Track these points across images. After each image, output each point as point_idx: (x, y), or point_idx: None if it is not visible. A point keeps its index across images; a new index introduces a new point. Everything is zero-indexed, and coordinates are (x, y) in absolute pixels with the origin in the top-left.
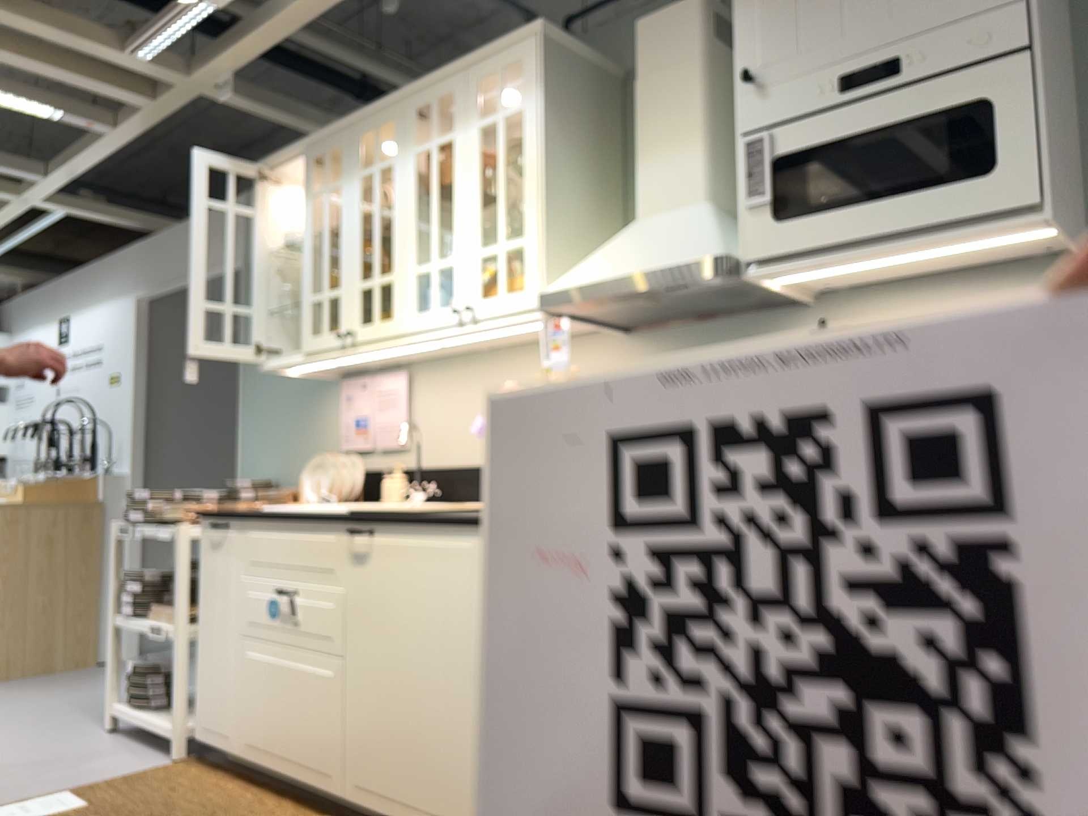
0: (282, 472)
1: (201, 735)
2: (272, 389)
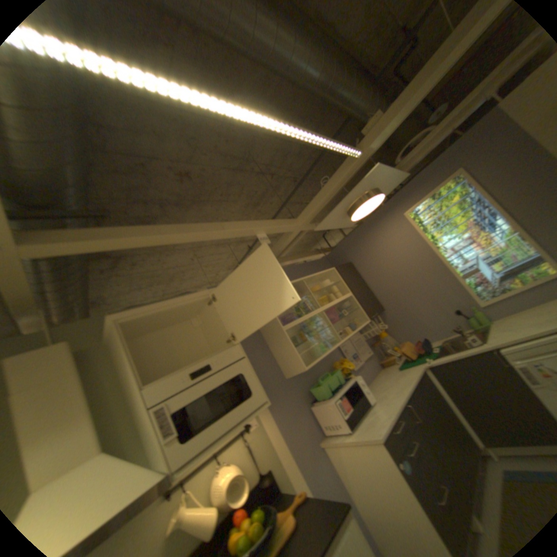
0: None
1: None
2: None
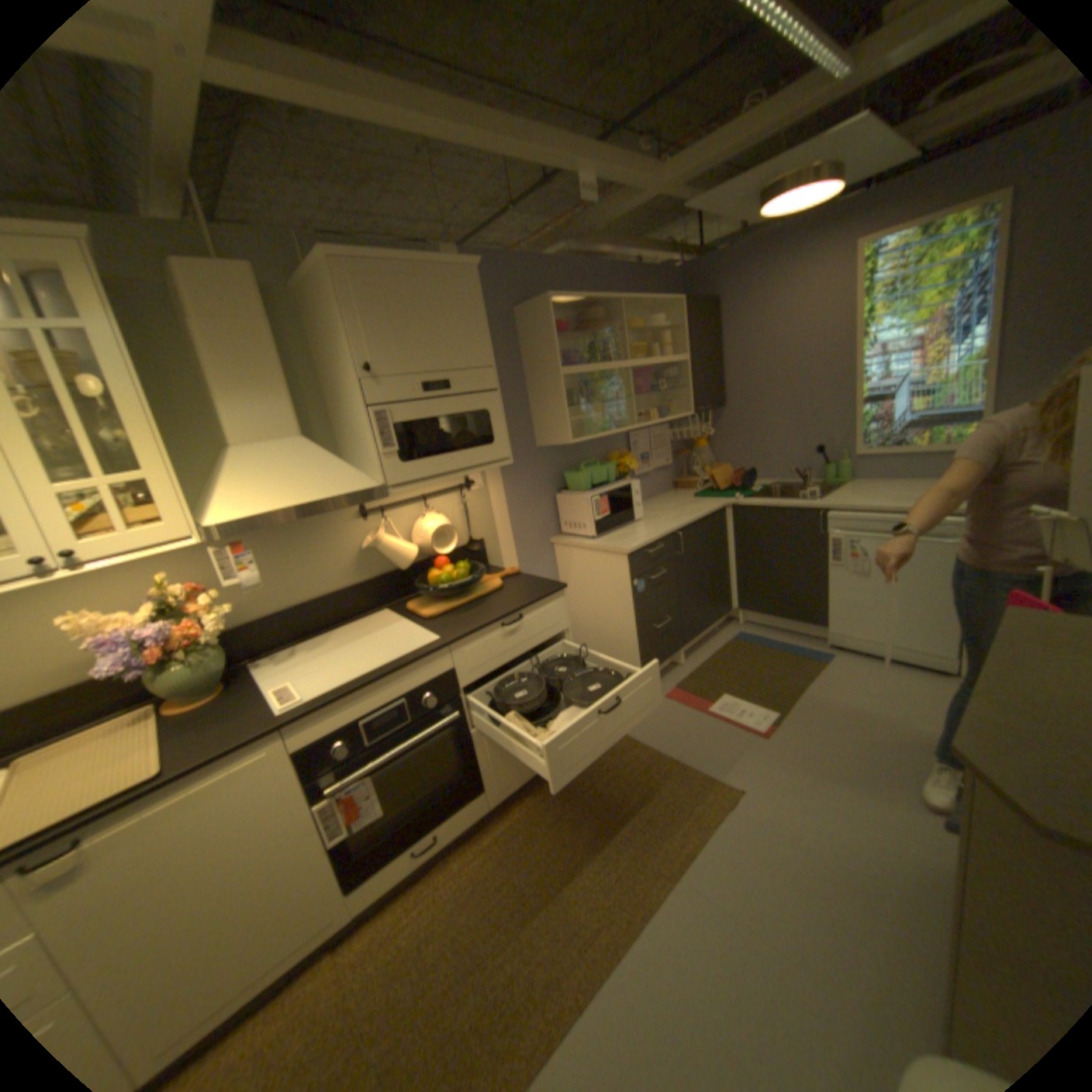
0: None
1: None
2: None
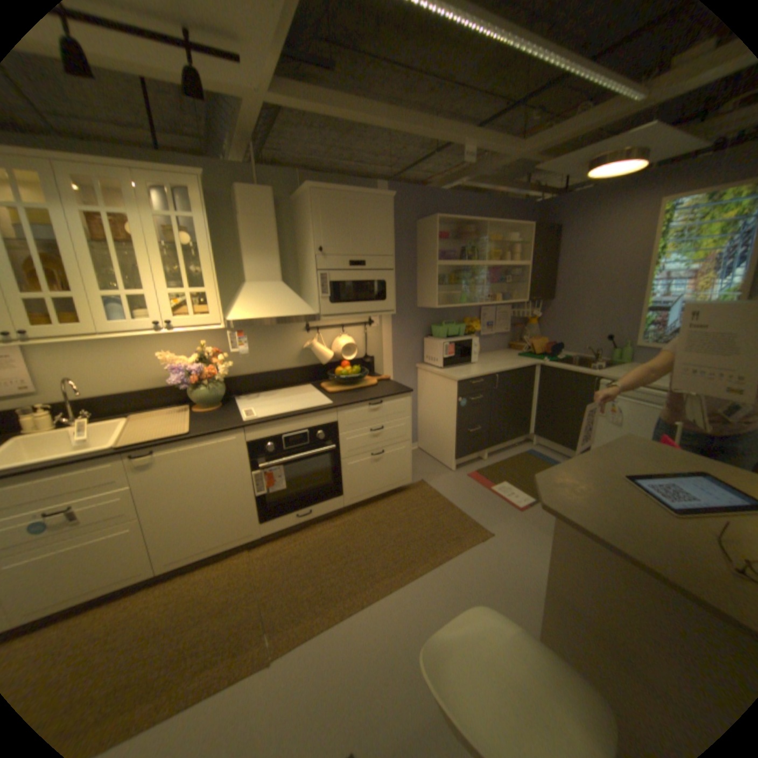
0: None
1: None
2: None
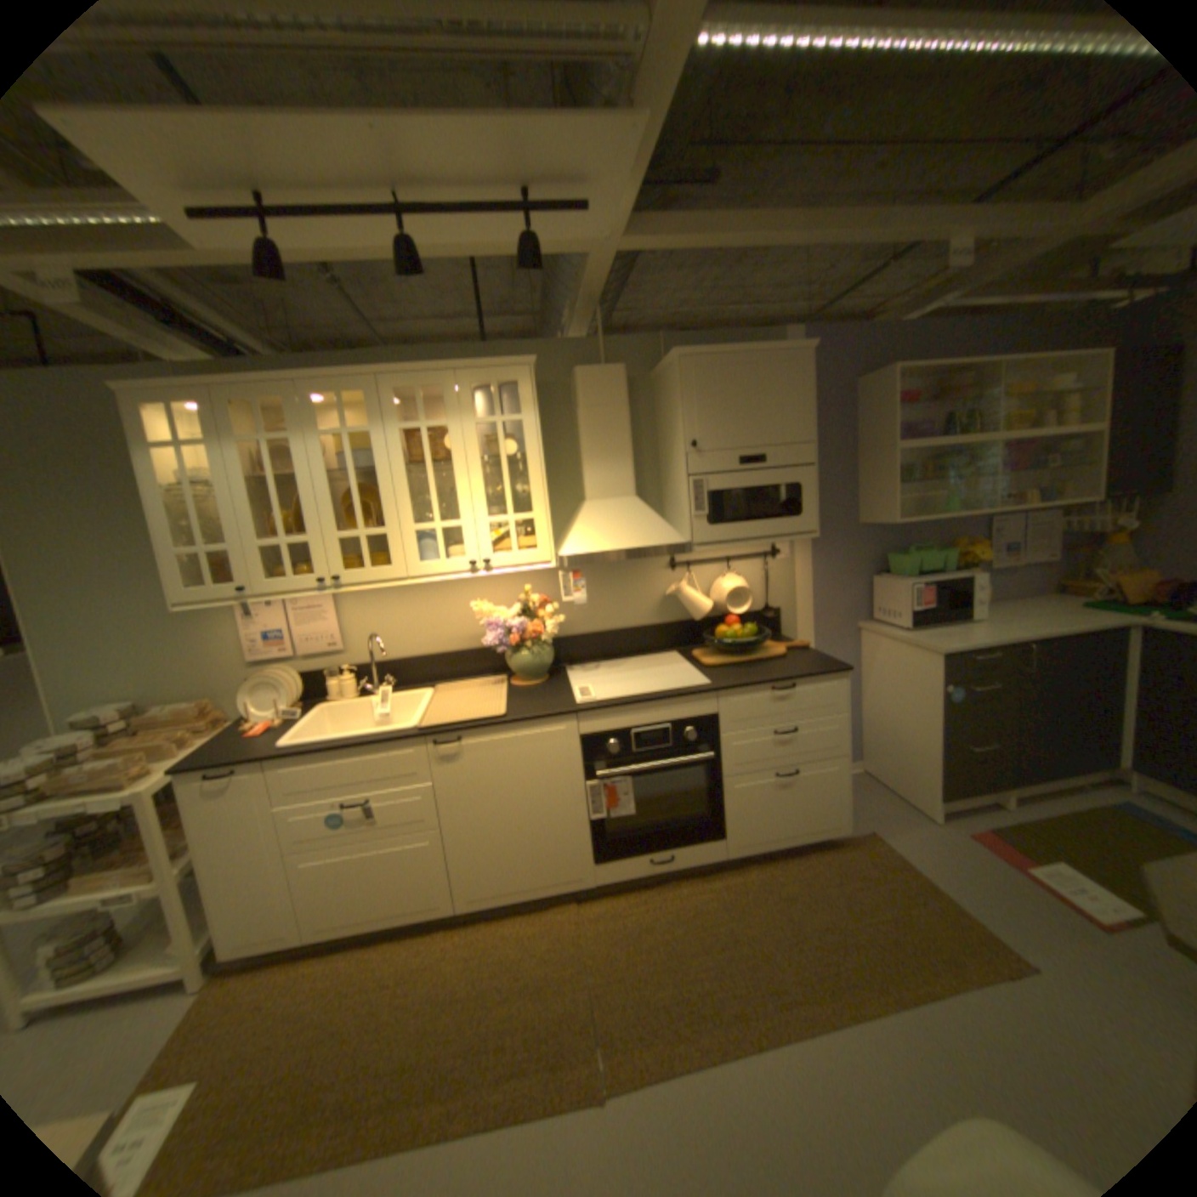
0: (139, 693)
1: (234, 954)
2: (91, 612)
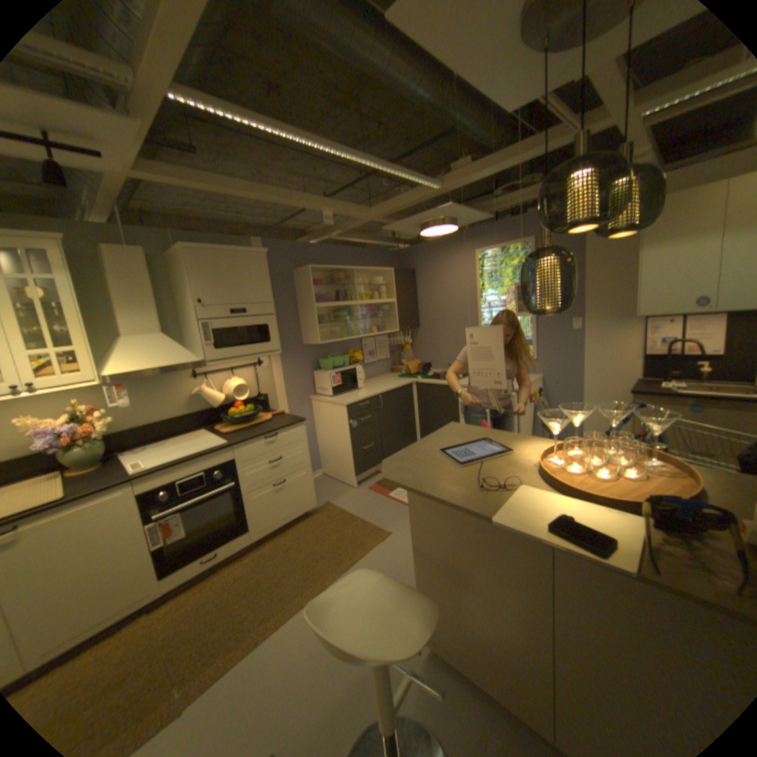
0: None
1: None
2: None
